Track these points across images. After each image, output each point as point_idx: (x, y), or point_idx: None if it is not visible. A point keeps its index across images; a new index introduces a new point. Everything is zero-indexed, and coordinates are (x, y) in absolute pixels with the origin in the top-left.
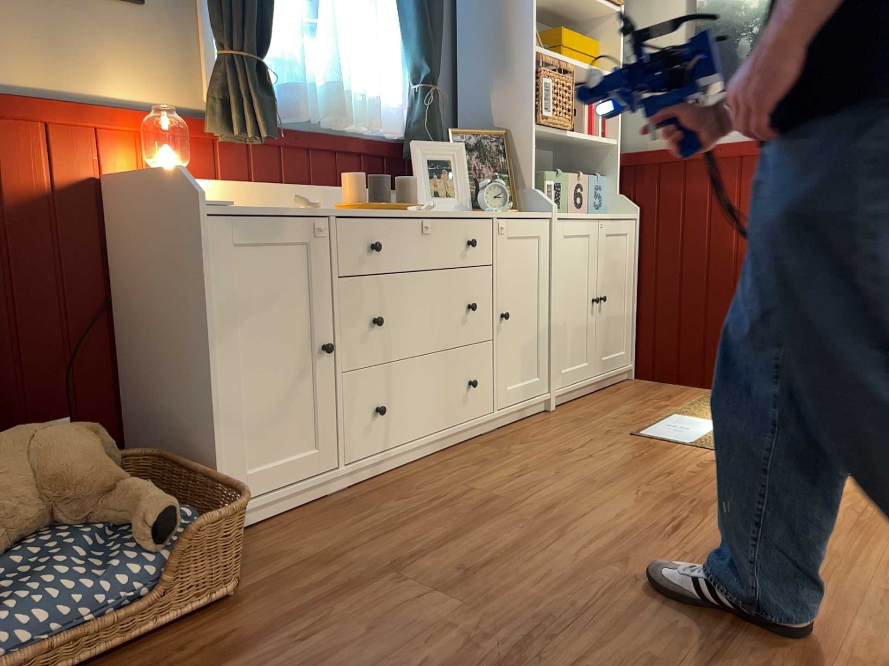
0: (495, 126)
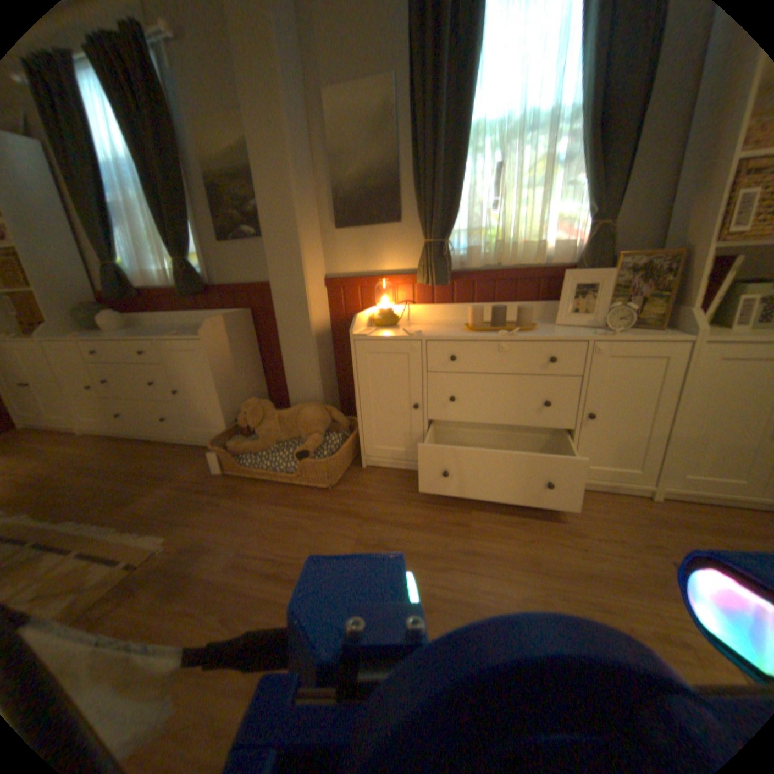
0: (687, 242)
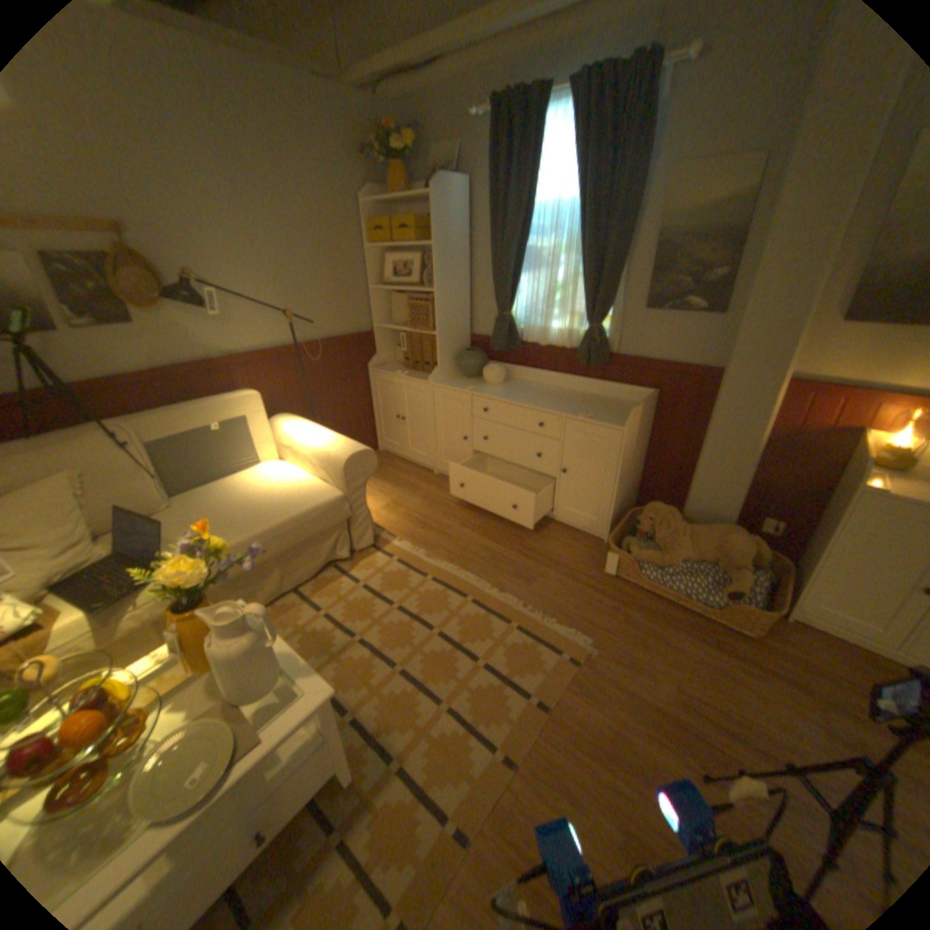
0: None
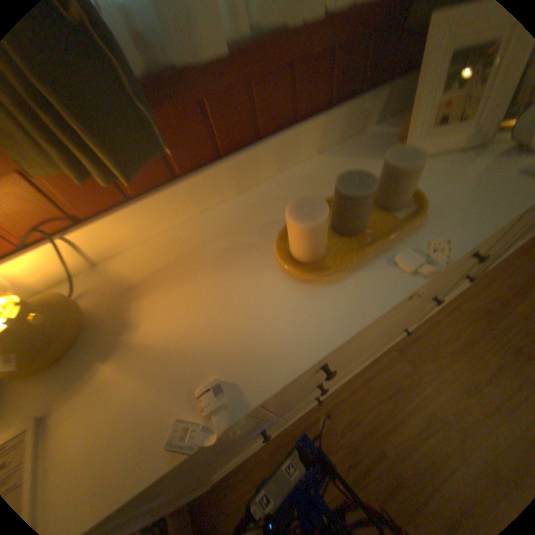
0: None
